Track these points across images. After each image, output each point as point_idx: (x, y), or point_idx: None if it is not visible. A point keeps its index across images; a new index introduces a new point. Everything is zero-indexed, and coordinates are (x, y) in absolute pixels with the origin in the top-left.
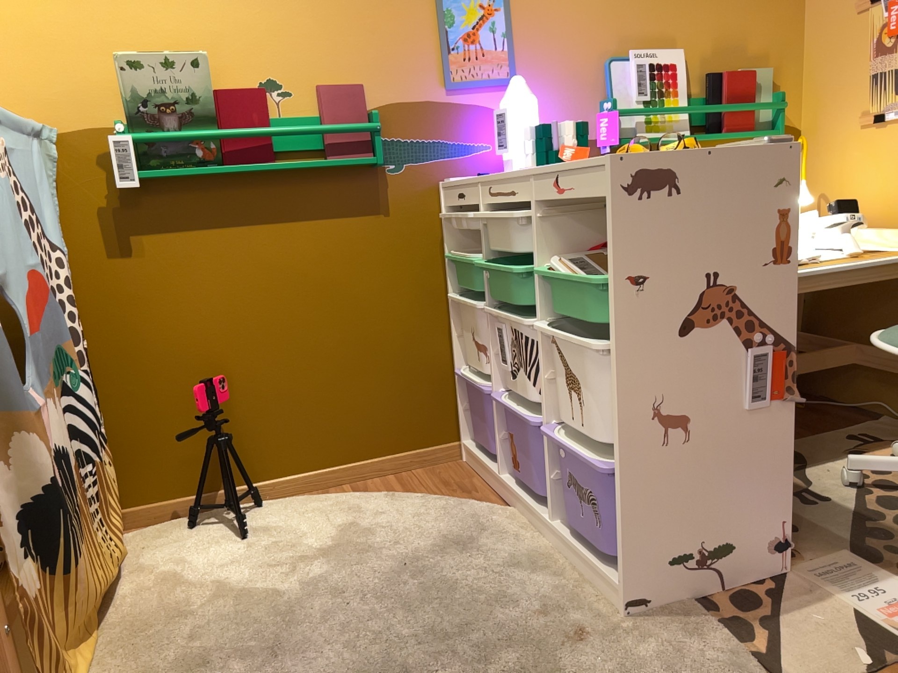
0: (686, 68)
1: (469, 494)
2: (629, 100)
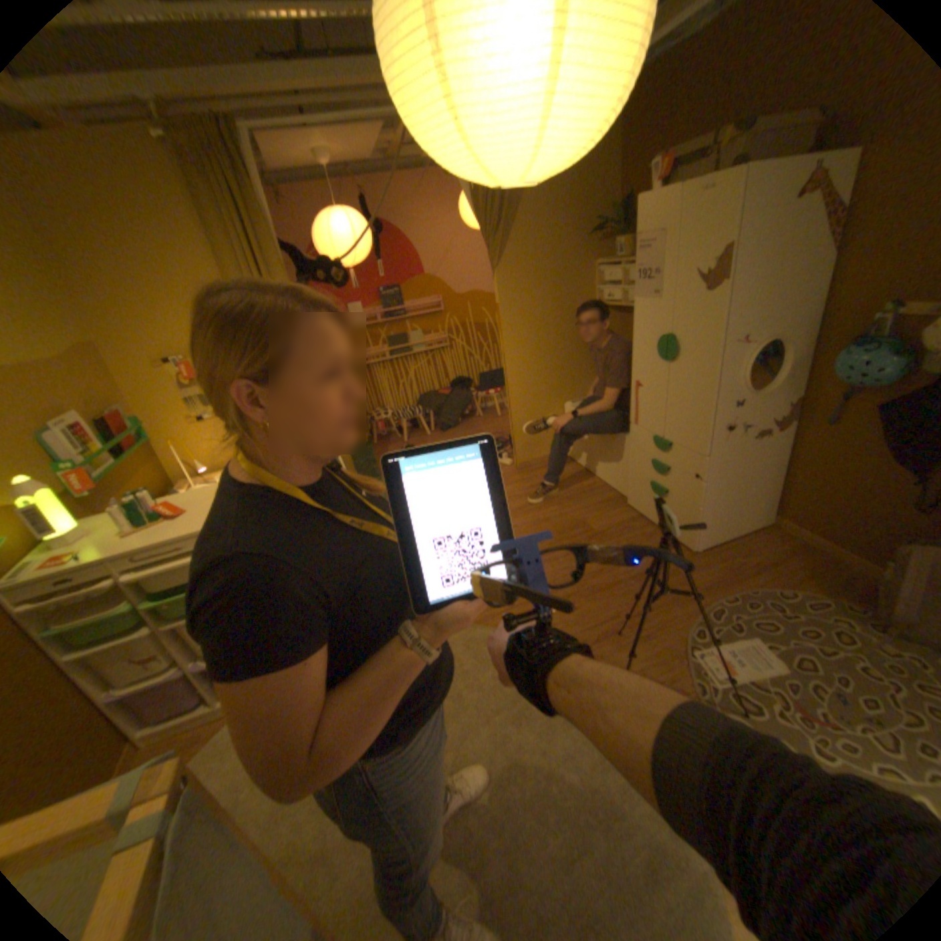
0: (83, 421)
1: (199, 741)
2: (70, 455)
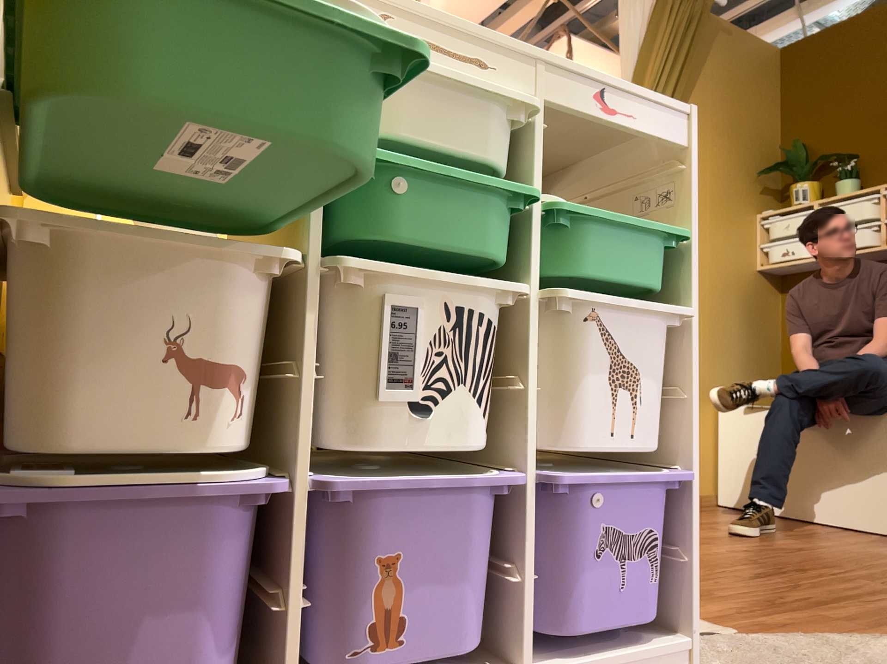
0: None
1: None
2: None
